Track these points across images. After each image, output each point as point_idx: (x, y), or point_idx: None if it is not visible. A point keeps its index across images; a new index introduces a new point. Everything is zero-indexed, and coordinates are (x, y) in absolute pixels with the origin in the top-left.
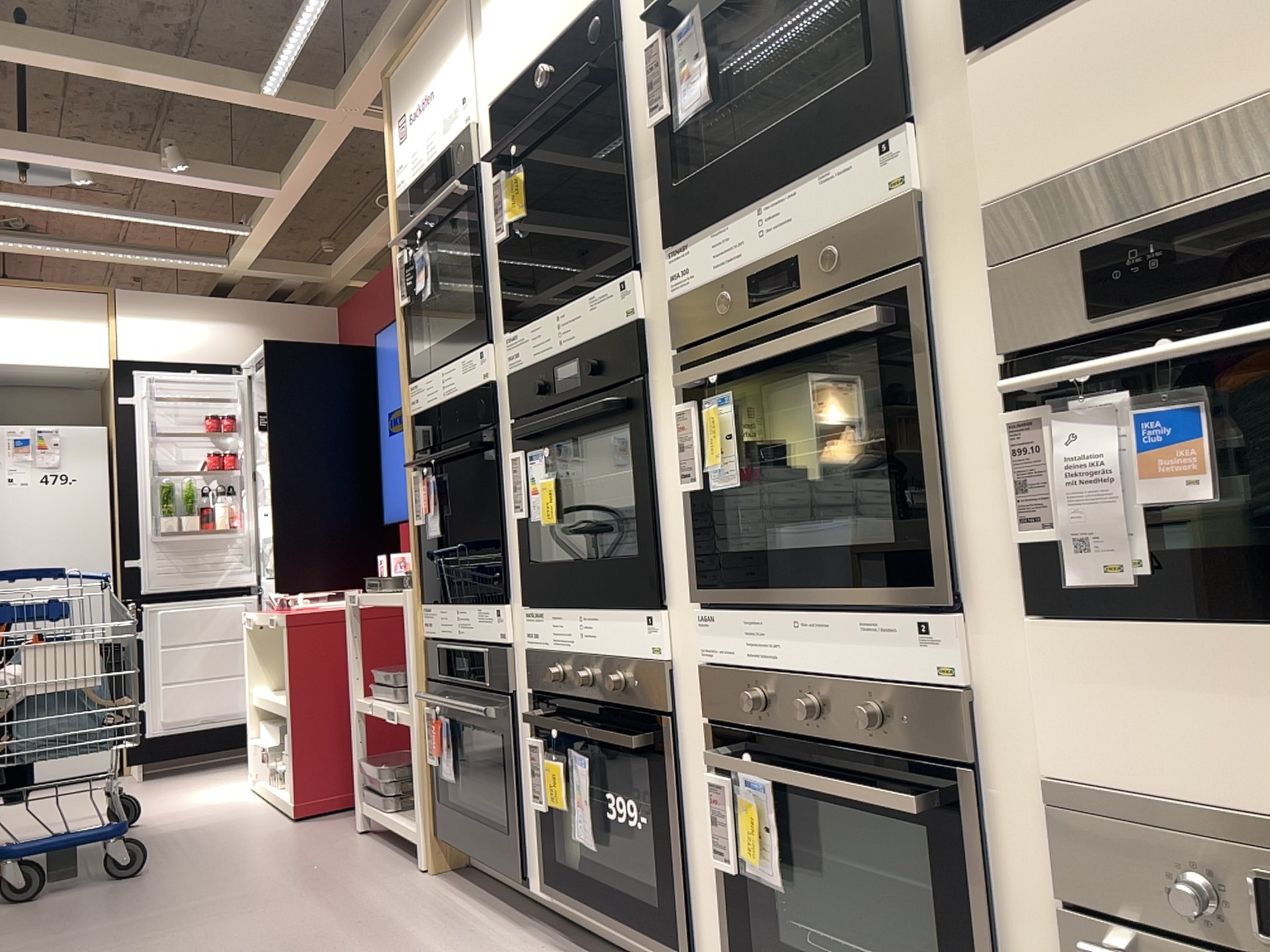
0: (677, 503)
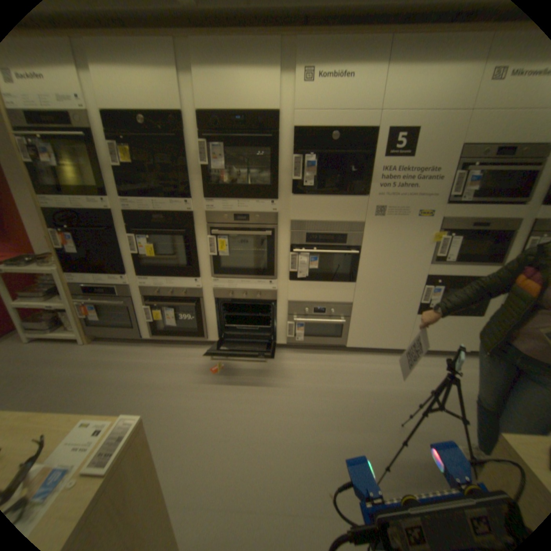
0: (205, 257)
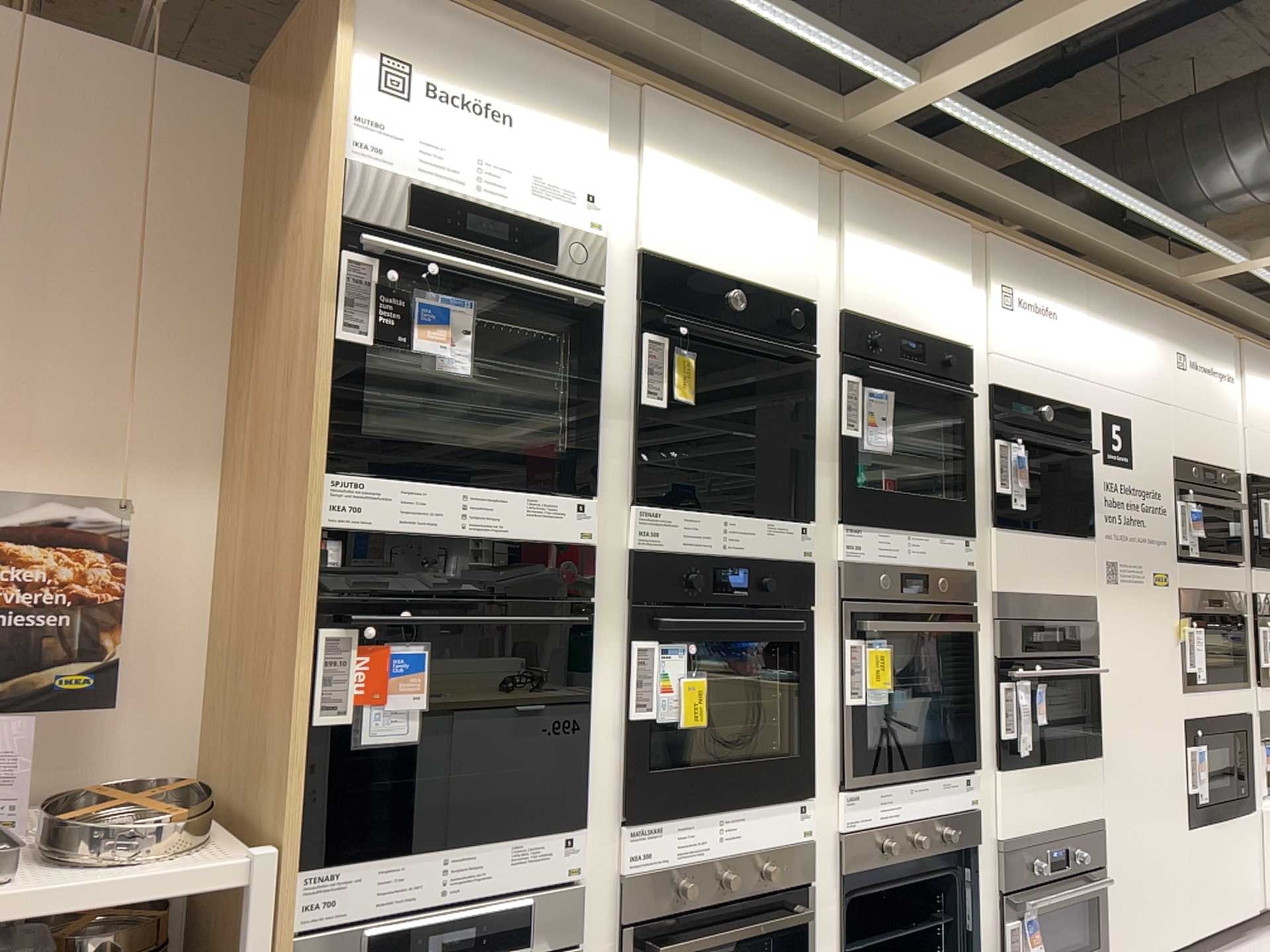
0: (826, 712)
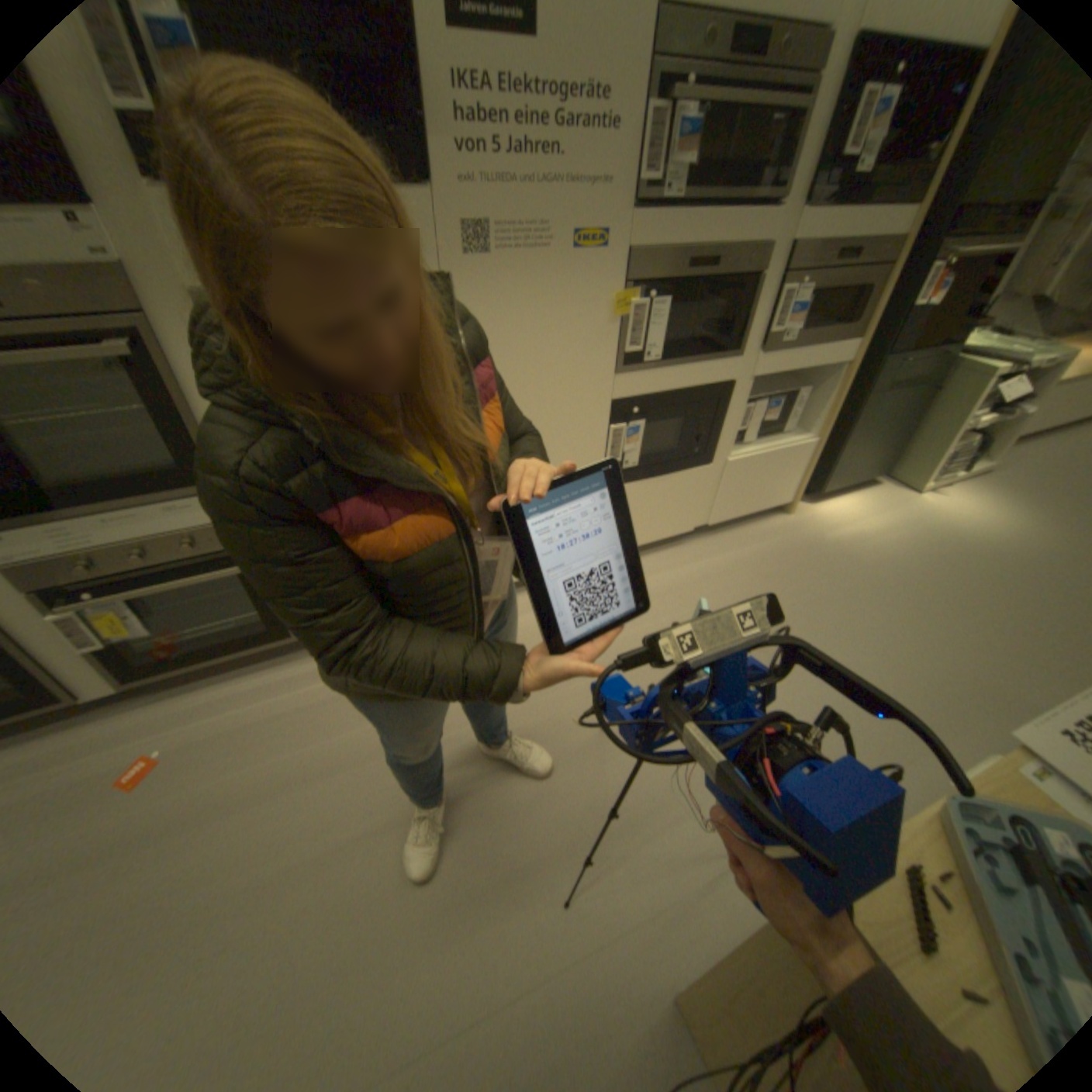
0: None
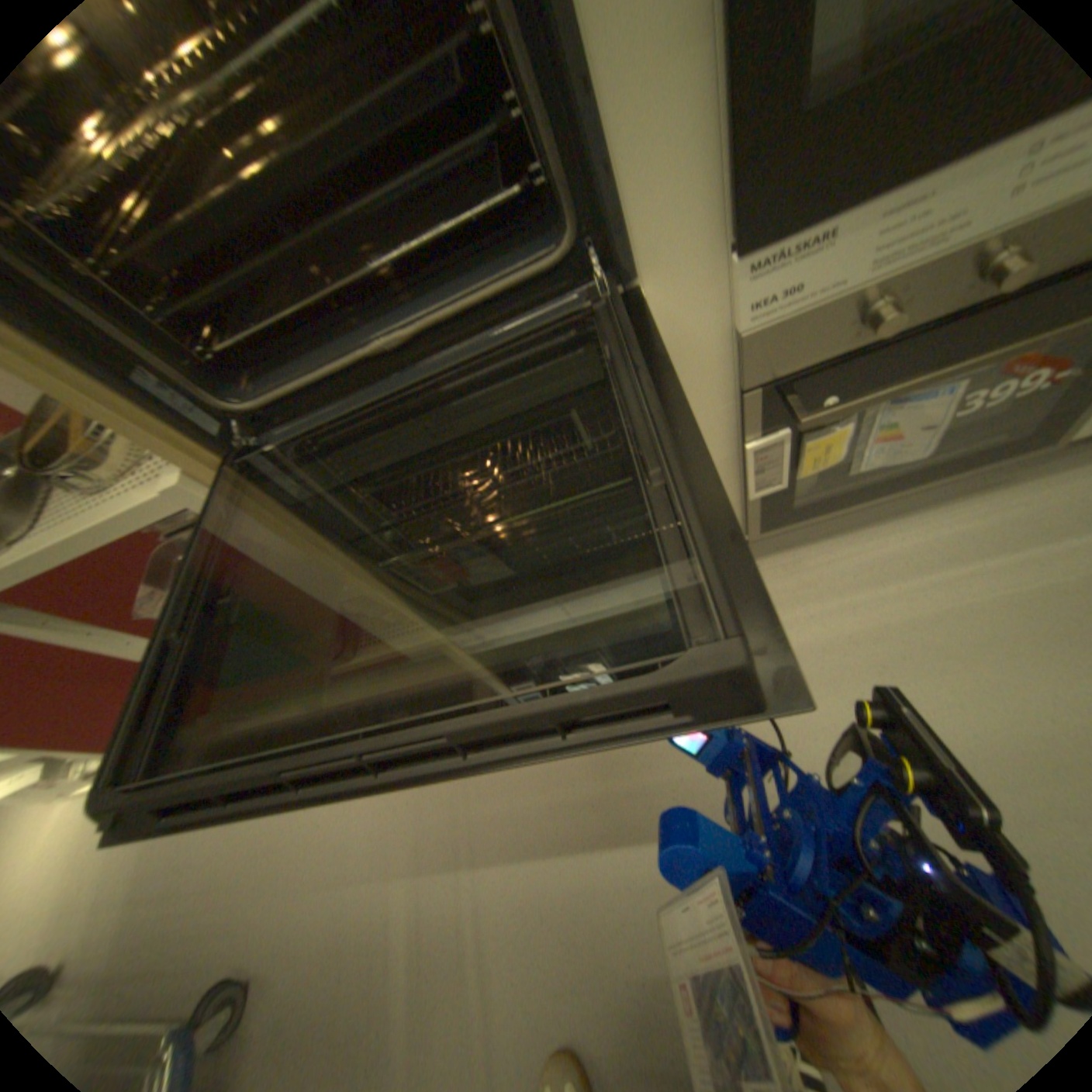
0: None
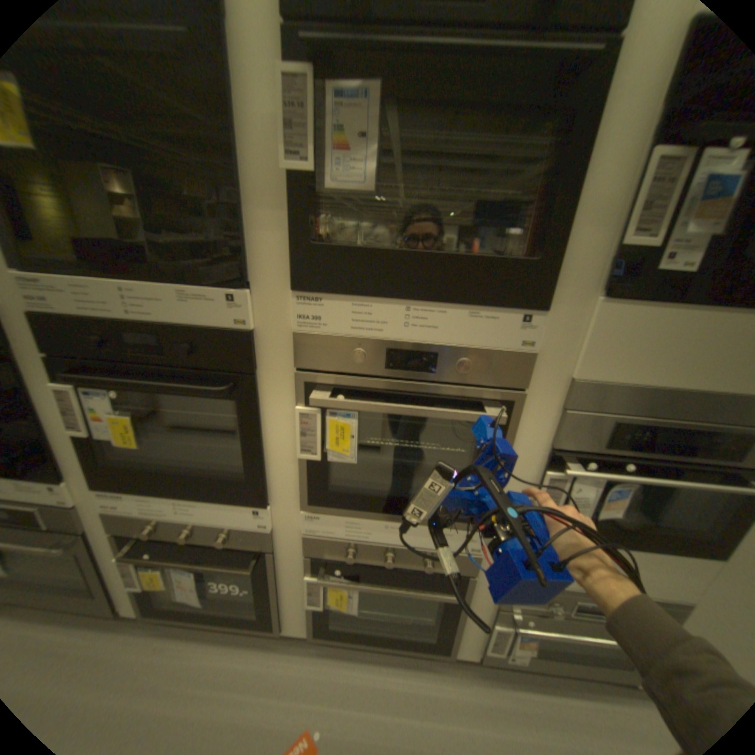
0: (285, 455)
